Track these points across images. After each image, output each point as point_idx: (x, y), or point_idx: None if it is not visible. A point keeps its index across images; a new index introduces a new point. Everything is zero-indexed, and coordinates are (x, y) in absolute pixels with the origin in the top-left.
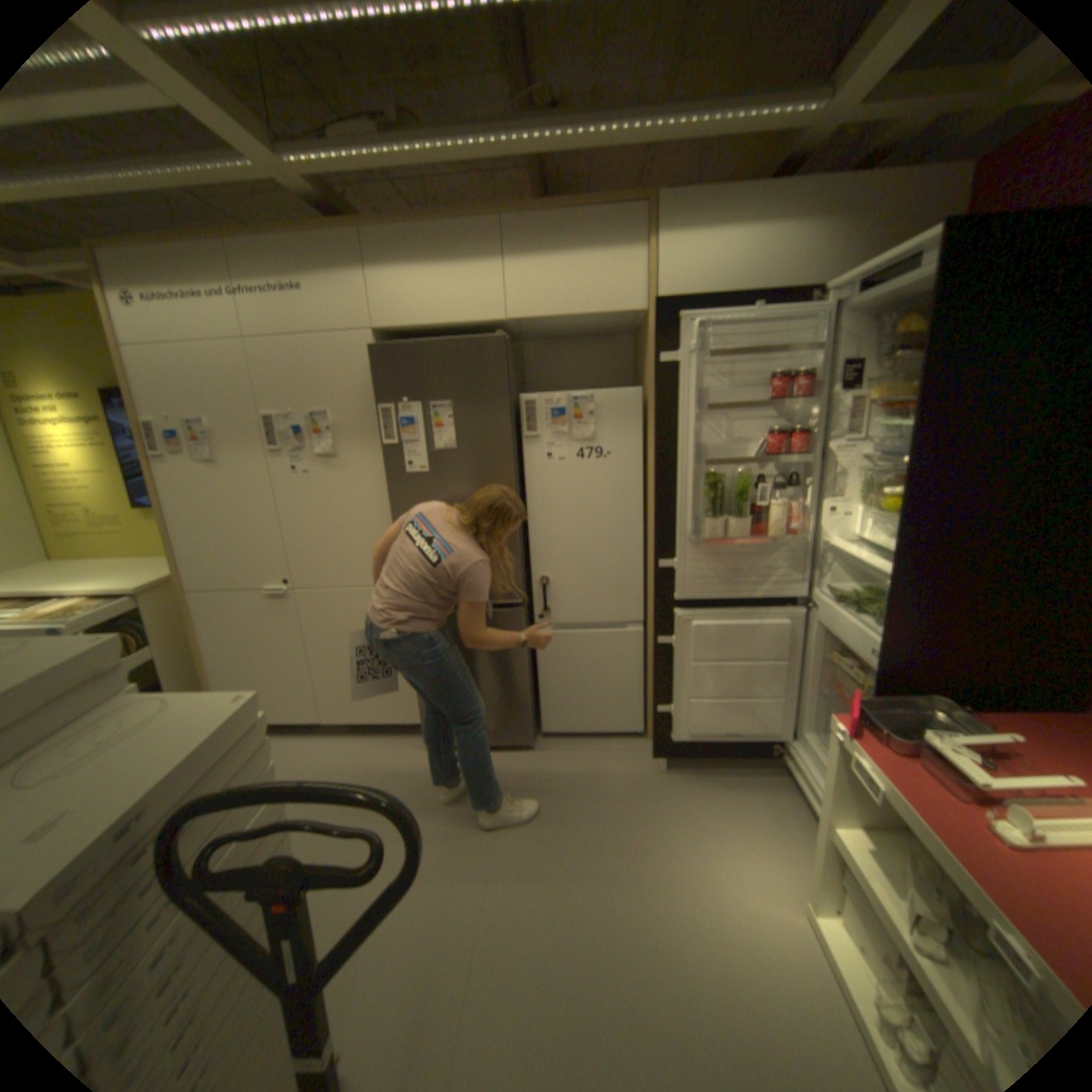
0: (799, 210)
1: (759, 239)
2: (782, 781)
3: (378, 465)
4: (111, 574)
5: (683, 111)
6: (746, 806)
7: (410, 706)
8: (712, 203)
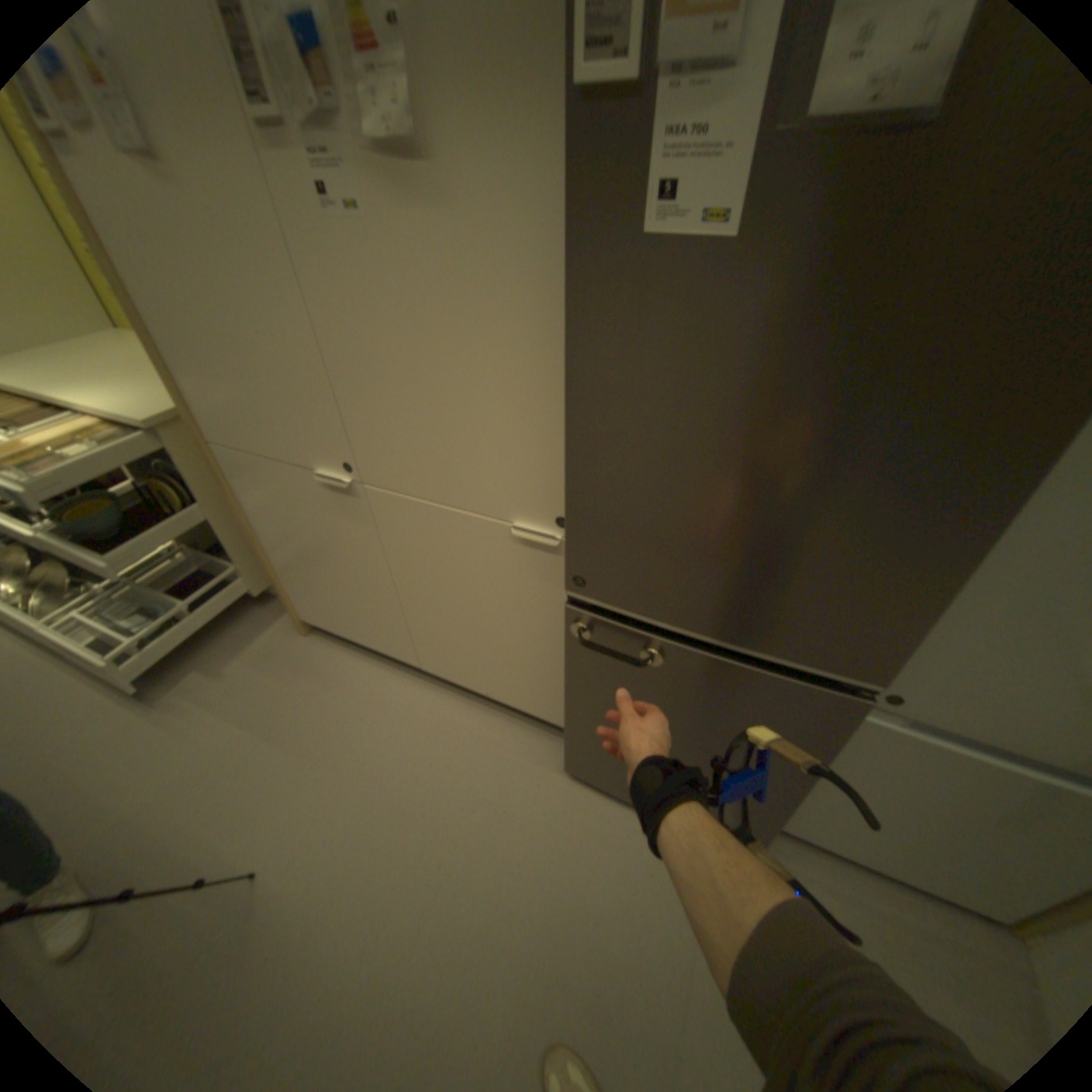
0: None
1: None
2: None
3: (548, 189)
4: (148, 373)
5: None
6: None
7: (552, 703)
8: None
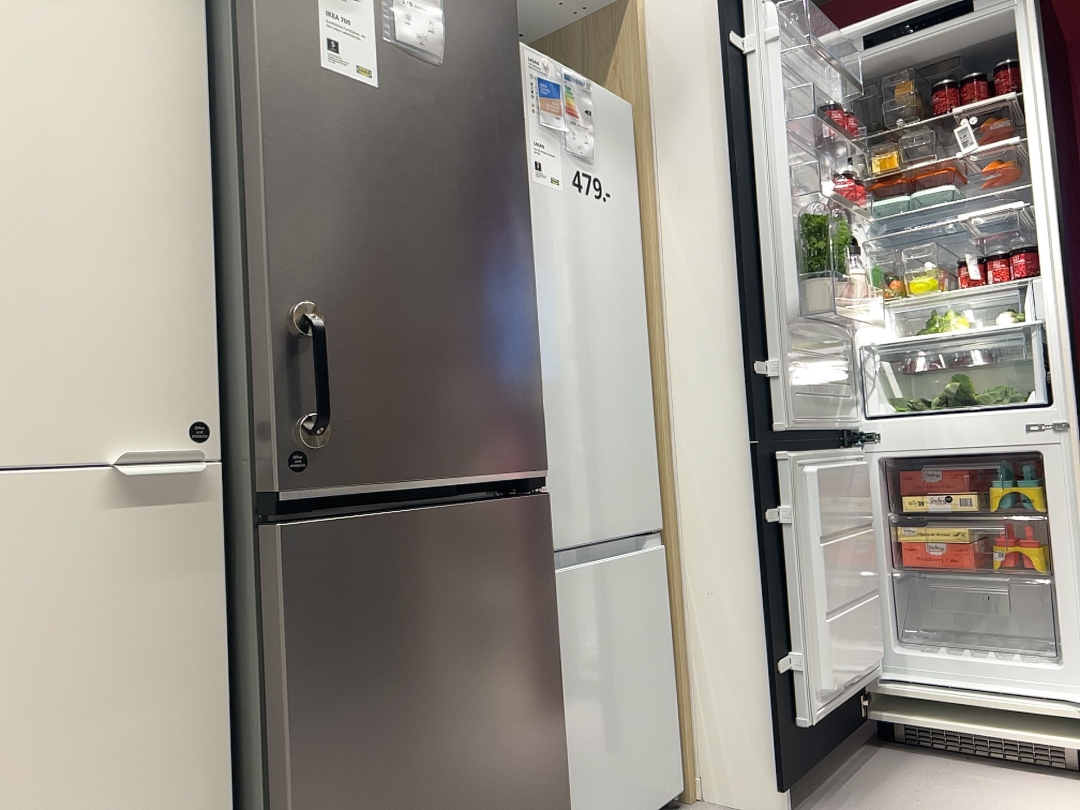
0: None
1: None
2: (885, 750)
3: (167, 32)
4: None
5: None
6: (921, 788)
7: None
8: None
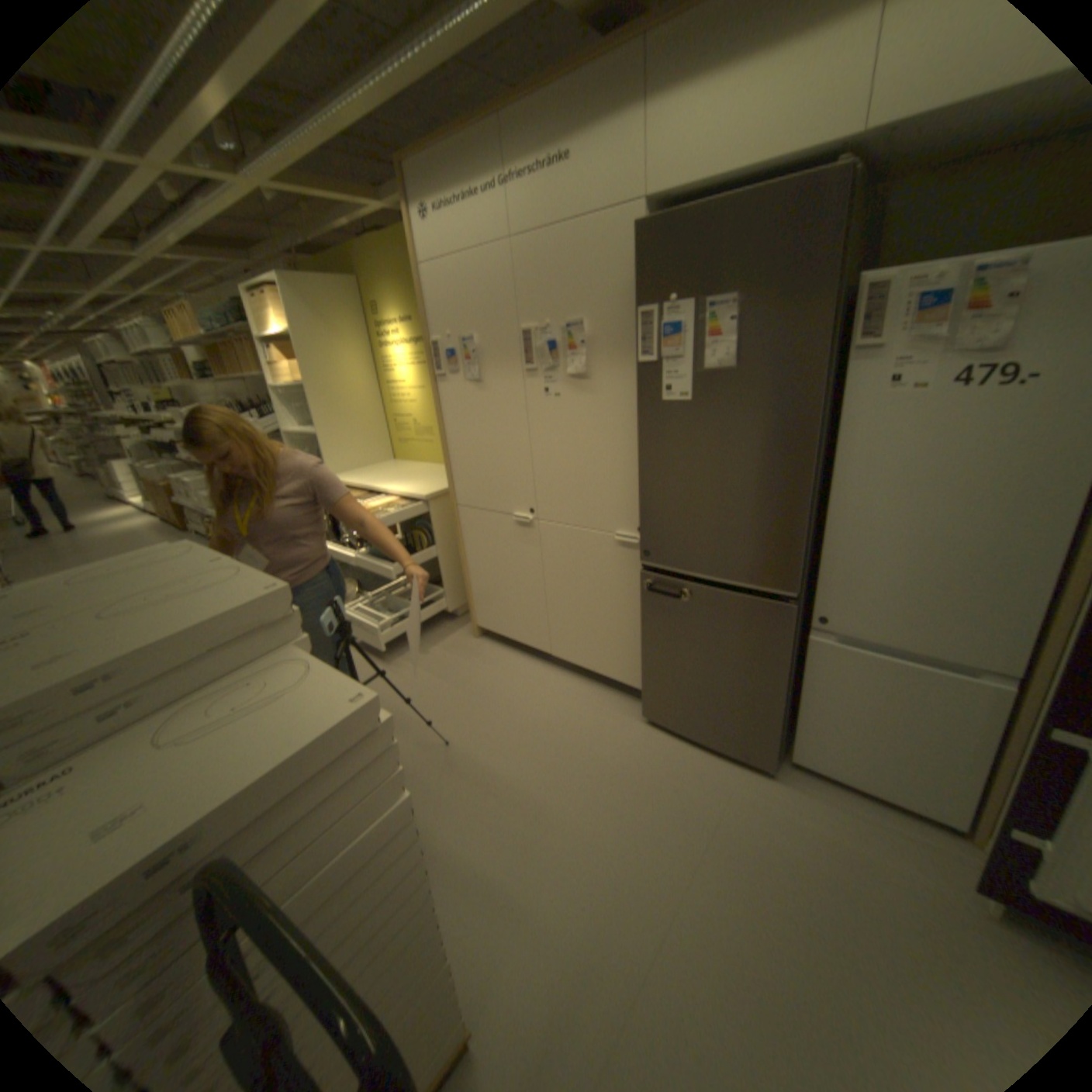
0: None
1: None
2: None
3: (633, 388)
4: (420, 479)
5: None
6: None
7: (636, 670)
8: None
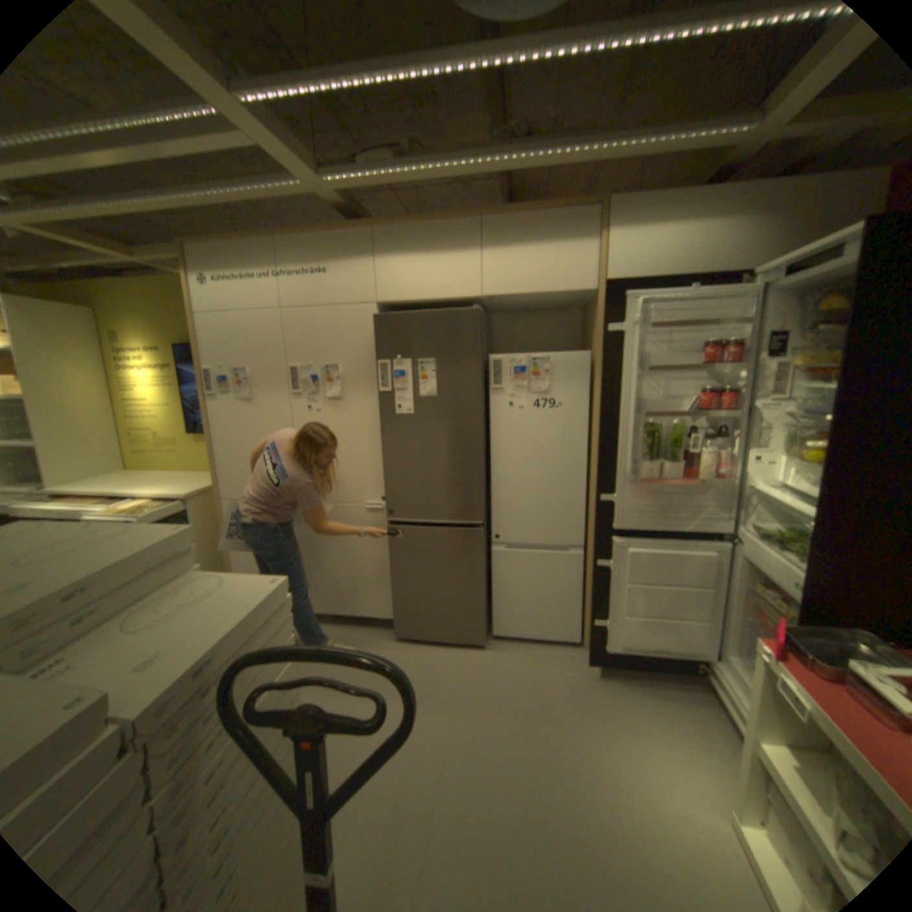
0: (730, 209)
1: (694, 233)
2: (707, 698)
3: (374, 407)
4: (168, 483)
5: (634, 135)
6: (674, 717)
7: (385, 604)
8: (655, 205)
